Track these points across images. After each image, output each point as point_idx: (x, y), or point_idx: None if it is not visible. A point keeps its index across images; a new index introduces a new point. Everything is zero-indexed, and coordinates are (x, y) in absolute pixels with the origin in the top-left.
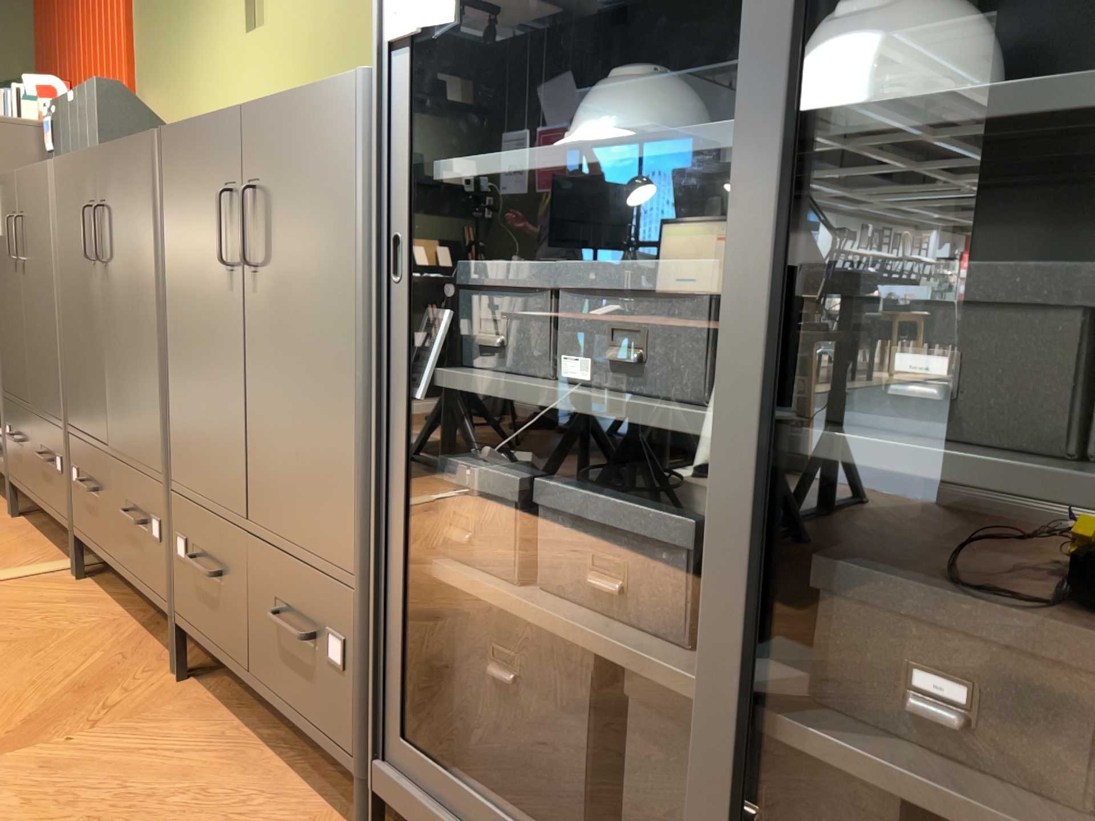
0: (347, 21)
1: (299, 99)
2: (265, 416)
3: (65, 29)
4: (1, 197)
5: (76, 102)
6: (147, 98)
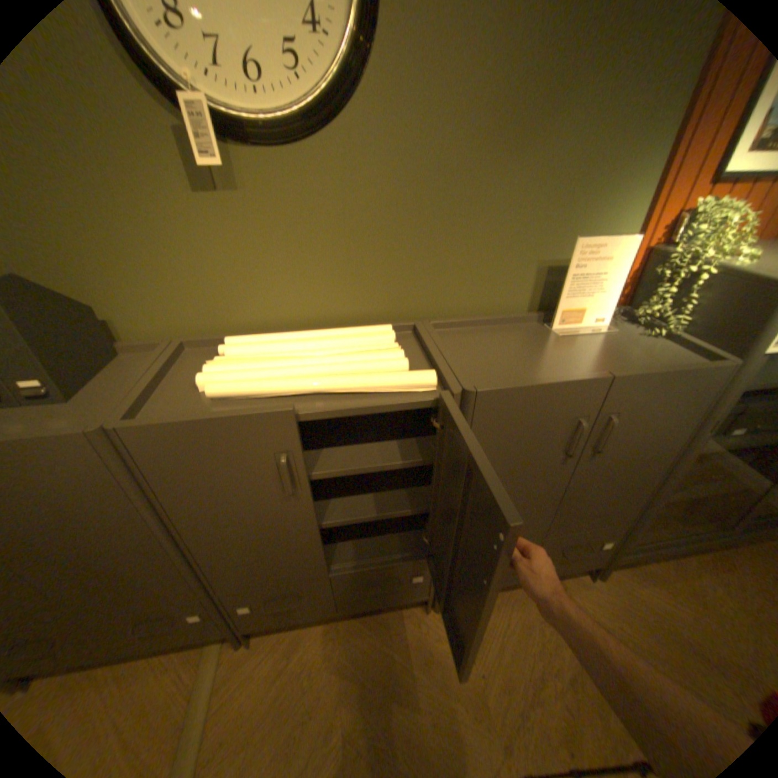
0: (400, 212)
1: (682, 374)
2: (582, 501)
3: None
4: None
5: None
6: None
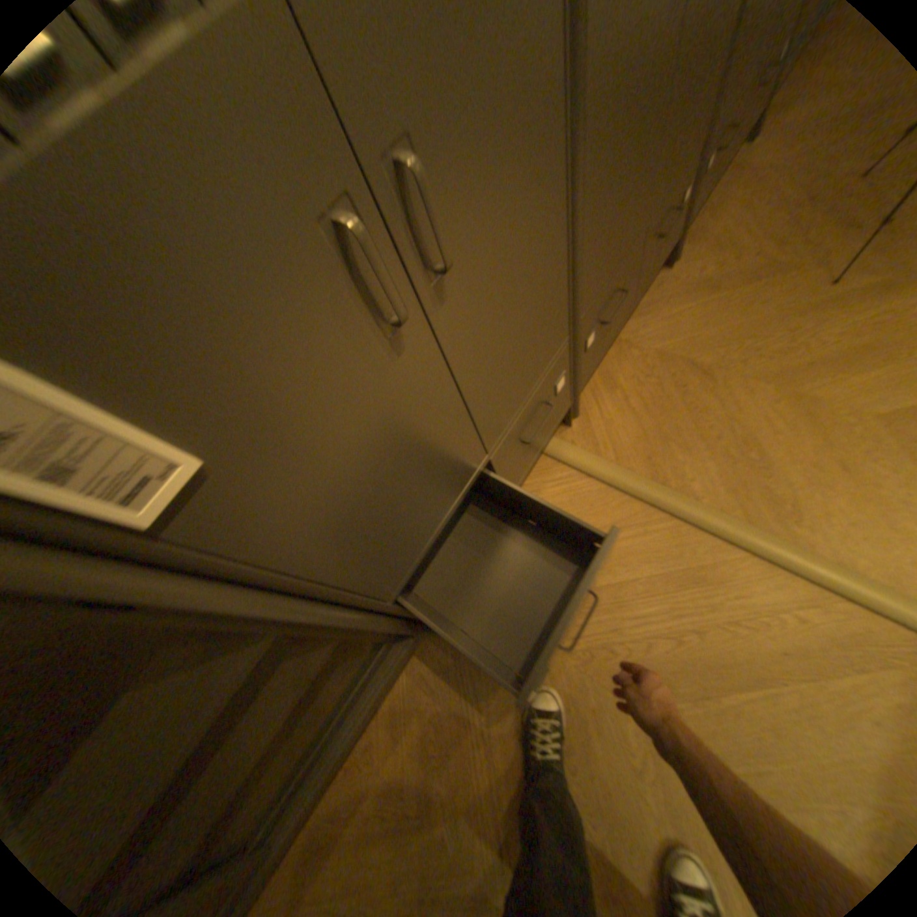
0: None
1: None
2: None
3: None
4: (124, 284)
5: None
6: None
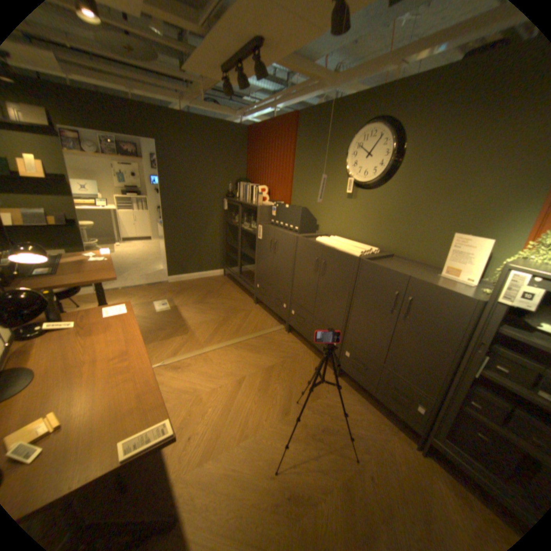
0: (397, 212)
1: (444, 290)
2: (402, 348)
3: (261, 165)
4: (265, 231)
5: (289, 208)
6: (297, 198)
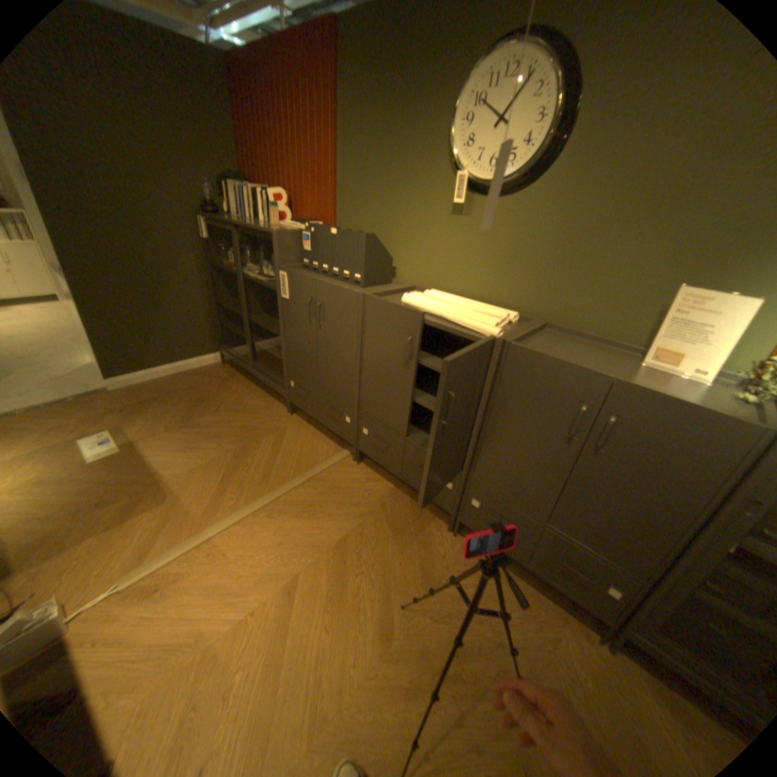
0: (553, 243)
1: (690, 407)
2: (585, 501)
3: (266, 144)
4: (295, 282)
5: (339, 236)
6: (348, 214)
